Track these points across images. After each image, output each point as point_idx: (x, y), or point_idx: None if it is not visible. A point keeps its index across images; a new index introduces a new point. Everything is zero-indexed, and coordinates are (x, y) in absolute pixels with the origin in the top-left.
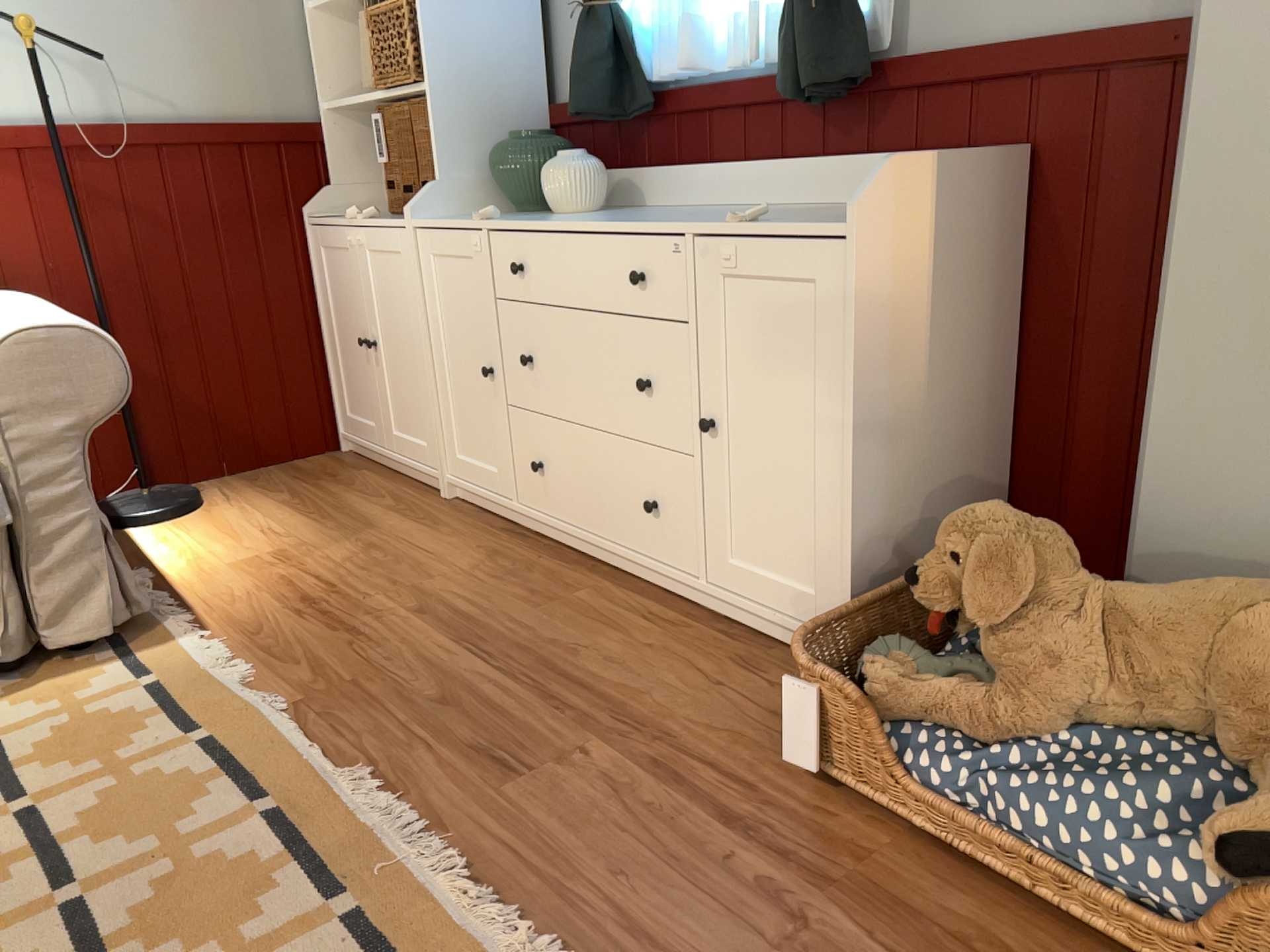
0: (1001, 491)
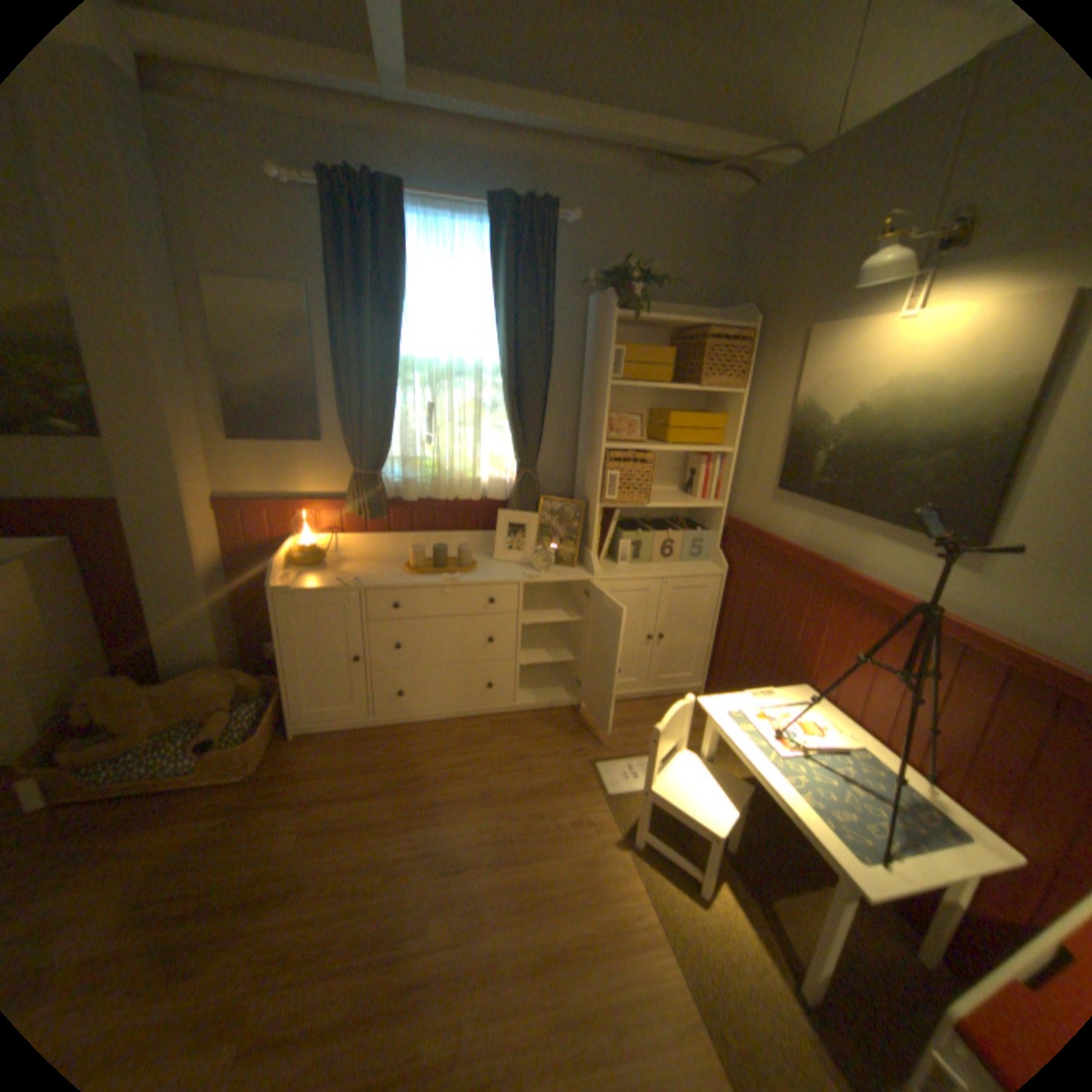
0: (102, 661)
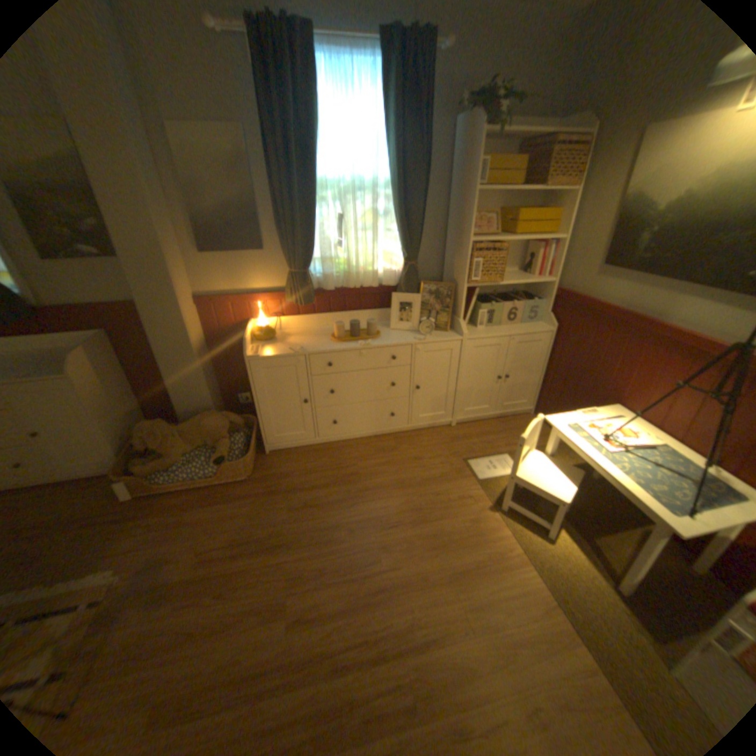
0: (139, 409)
